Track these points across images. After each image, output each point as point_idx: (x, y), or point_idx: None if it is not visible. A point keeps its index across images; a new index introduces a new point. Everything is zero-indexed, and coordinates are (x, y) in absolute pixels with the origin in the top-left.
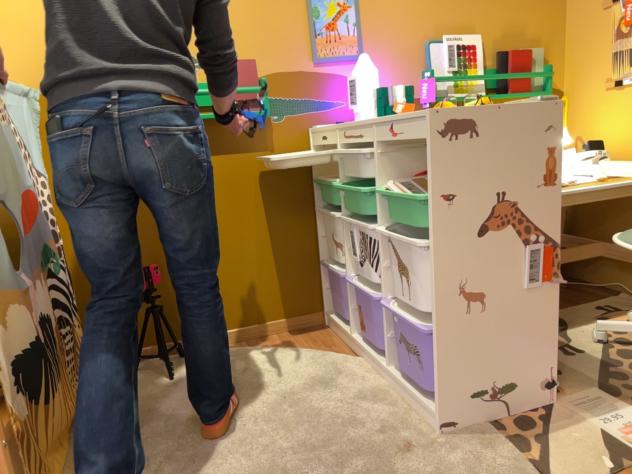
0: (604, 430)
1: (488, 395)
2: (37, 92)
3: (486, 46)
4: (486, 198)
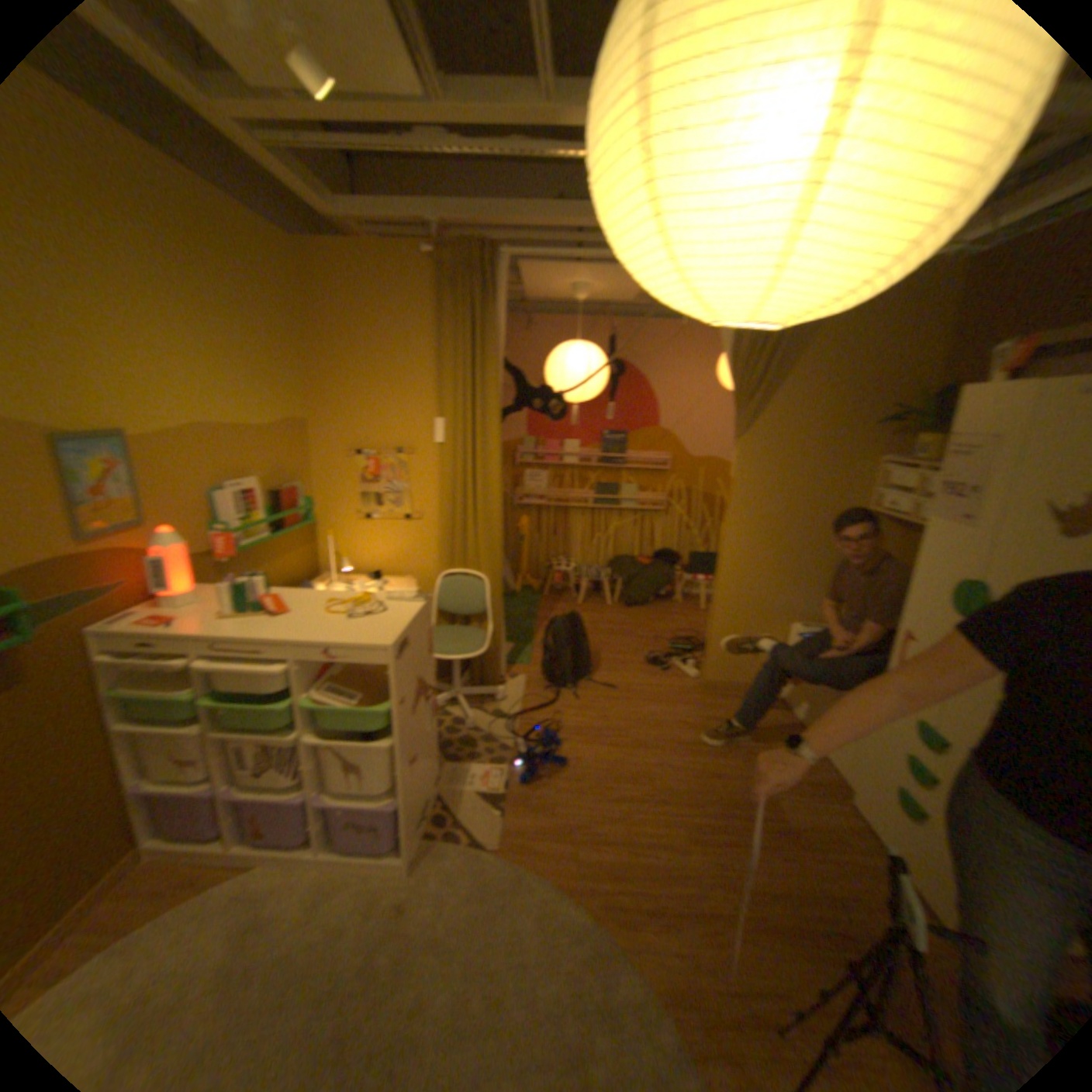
0: (476, 789)
1: (421, 818)
2: None
3: (263, 485)
4: (415, 684)
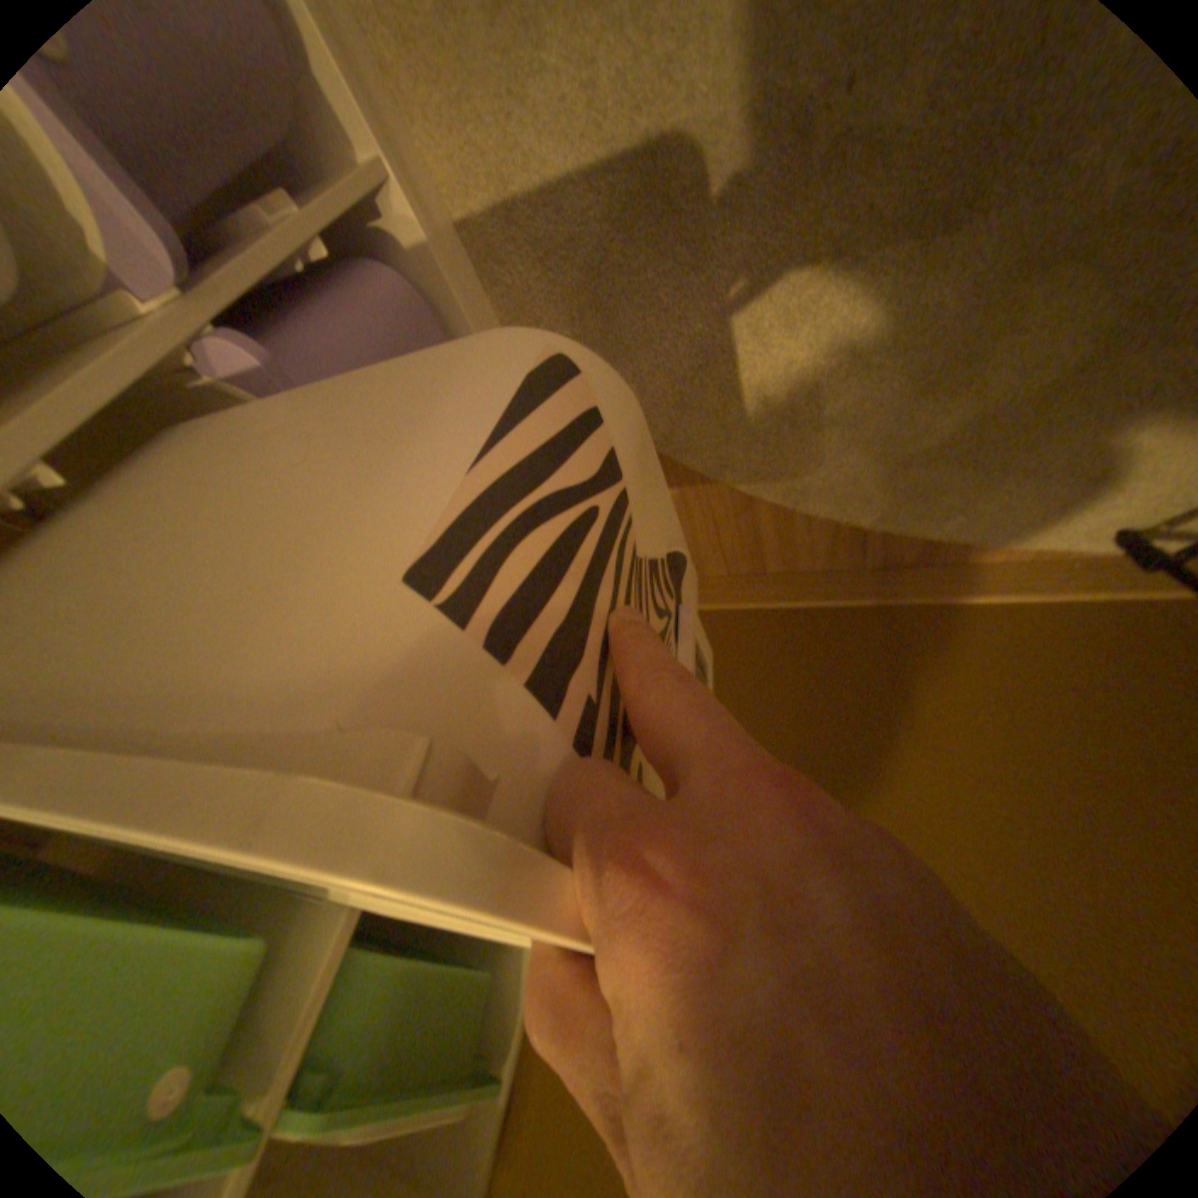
0: None
1: None
2: None
3: None
4: None
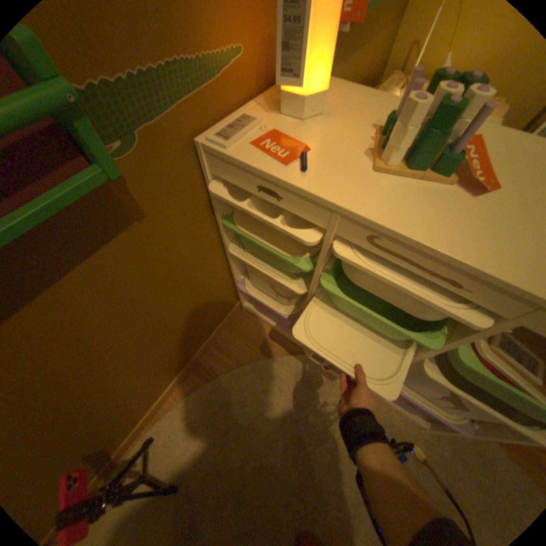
0: None
1: None
2: None
3: None
4: None
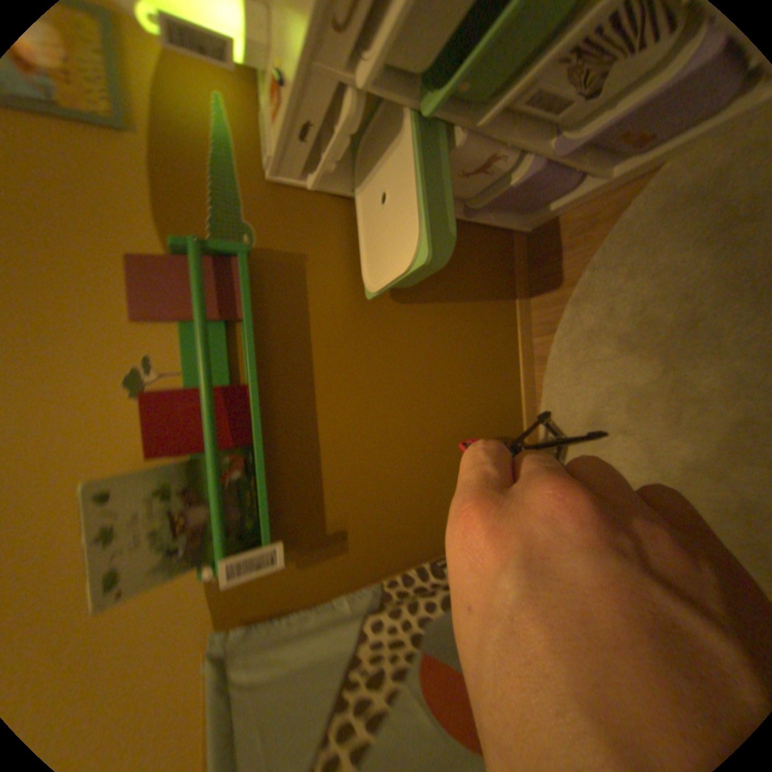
0: None
1: None
2: (212, 641)
3: None
4: None
